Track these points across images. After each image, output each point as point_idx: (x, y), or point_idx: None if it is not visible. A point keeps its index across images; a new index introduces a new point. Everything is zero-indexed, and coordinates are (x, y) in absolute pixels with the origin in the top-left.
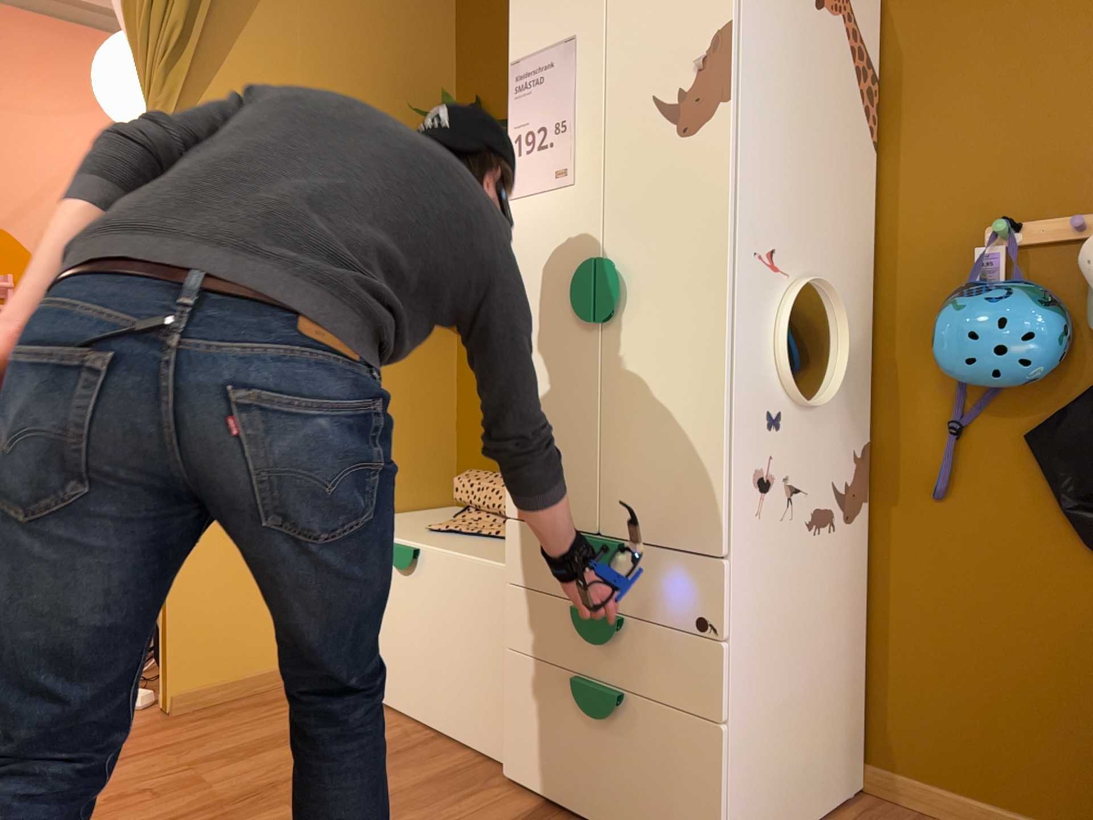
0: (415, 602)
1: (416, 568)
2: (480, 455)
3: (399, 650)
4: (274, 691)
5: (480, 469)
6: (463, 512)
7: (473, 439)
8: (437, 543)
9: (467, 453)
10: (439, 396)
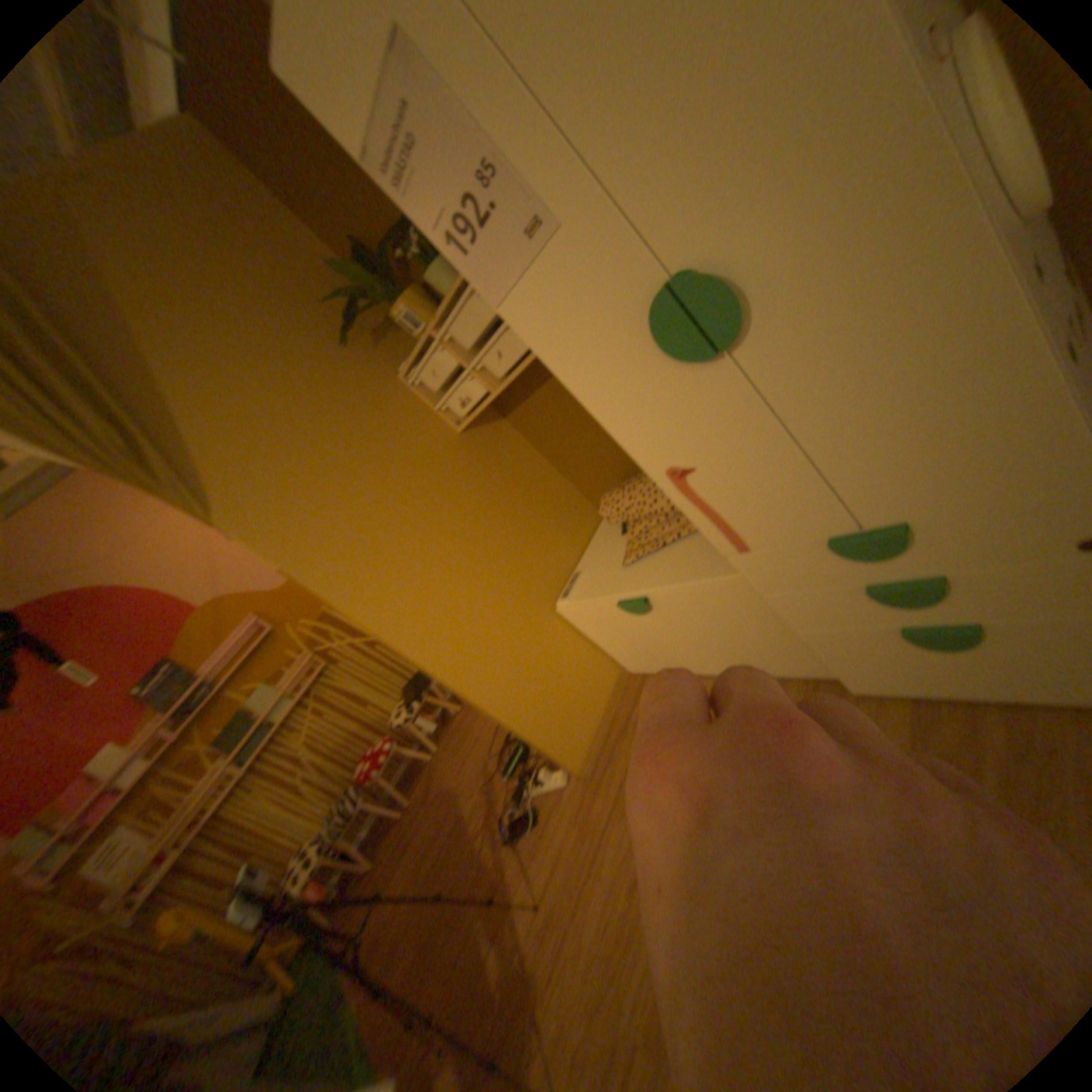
0: (670, 621)
1: (654, 604)
2: (595, 475)
3: (681, 647)
4: (620, 708)
5: (603, 483)
6: (628, 526)
7: (581, 470)
8: (653, 578)
9: (585, 480)
10: (535, 465)
